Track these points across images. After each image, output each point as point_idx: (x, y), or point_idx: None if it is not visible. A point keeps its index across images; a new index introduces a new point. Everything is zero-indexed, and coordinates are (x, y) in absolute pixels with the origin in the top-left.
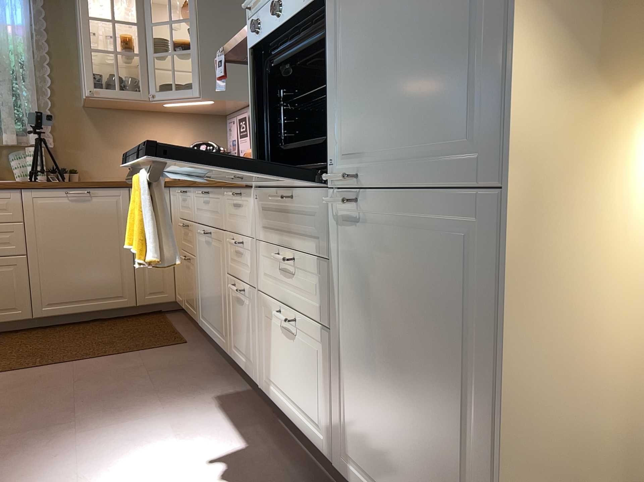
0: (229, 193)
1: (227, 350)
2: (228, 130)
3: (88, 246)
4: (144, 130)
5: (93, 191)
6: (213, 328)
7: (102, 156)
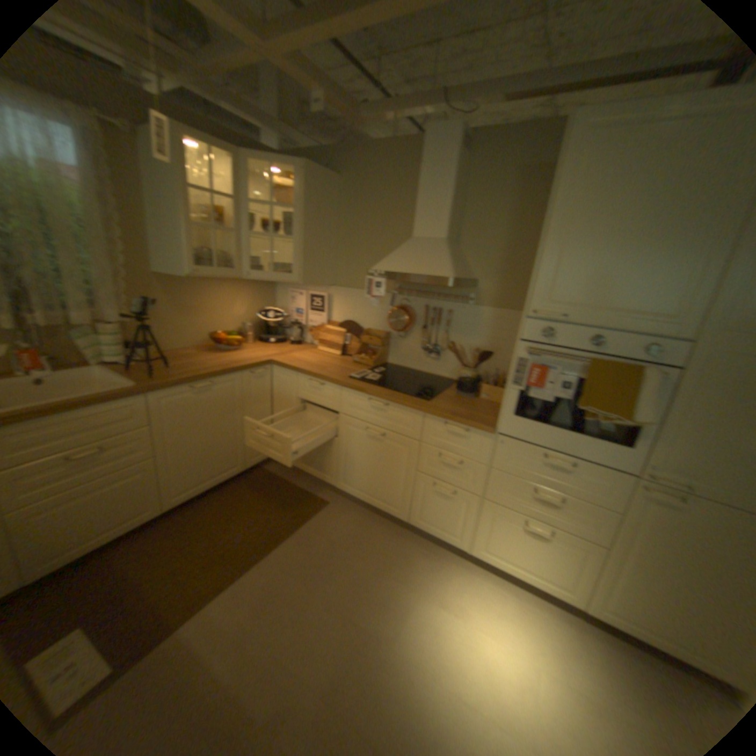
0: (439, 421)
1: (403, 517)
2: (289, 298)
3: (208, 432)
4: (209, 295)
5: (212, 381)
6: (373, 497)
7: (171, 324)
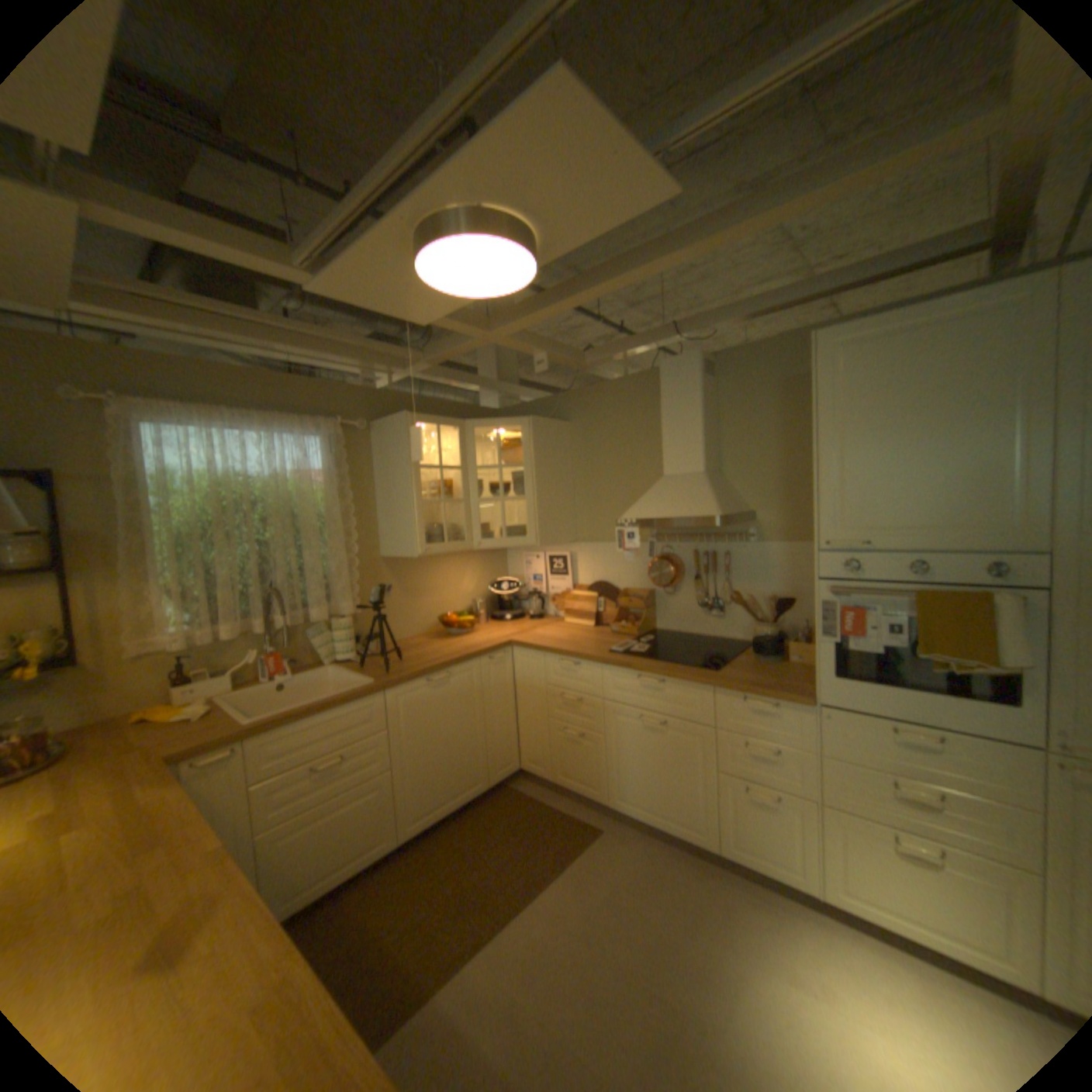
0: (738, 697)
1: (713, 848)
2: (526, 564)
3: (448, 738)
4: (439, 574)
5: (451, 672)
6: (666, 819)
7: (401, 611)
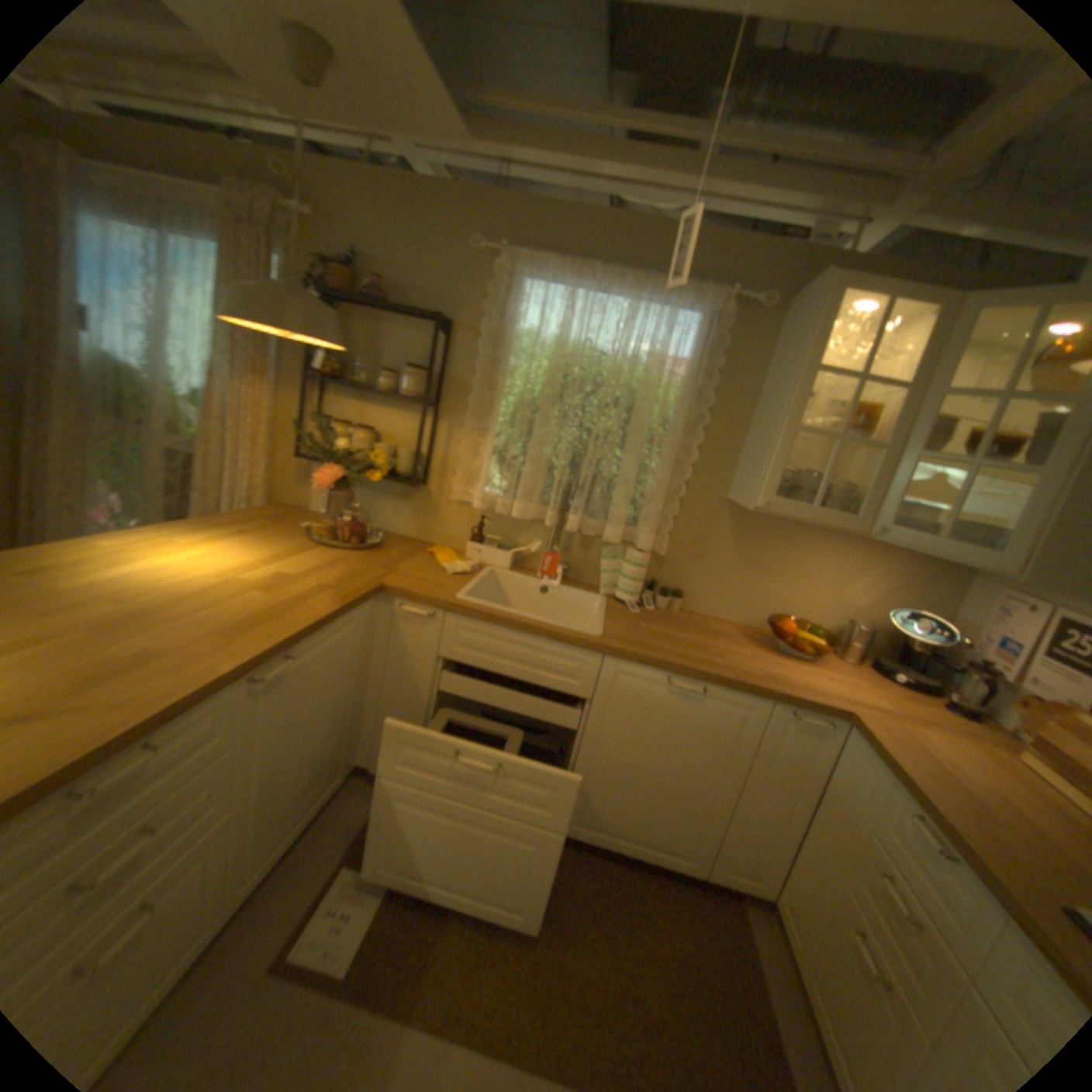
0: None
1: None
2: (1001, 610)
3: (670, 769)
4: (812, 555)
5: (713, 690)
6: None
7: (728, 579)
